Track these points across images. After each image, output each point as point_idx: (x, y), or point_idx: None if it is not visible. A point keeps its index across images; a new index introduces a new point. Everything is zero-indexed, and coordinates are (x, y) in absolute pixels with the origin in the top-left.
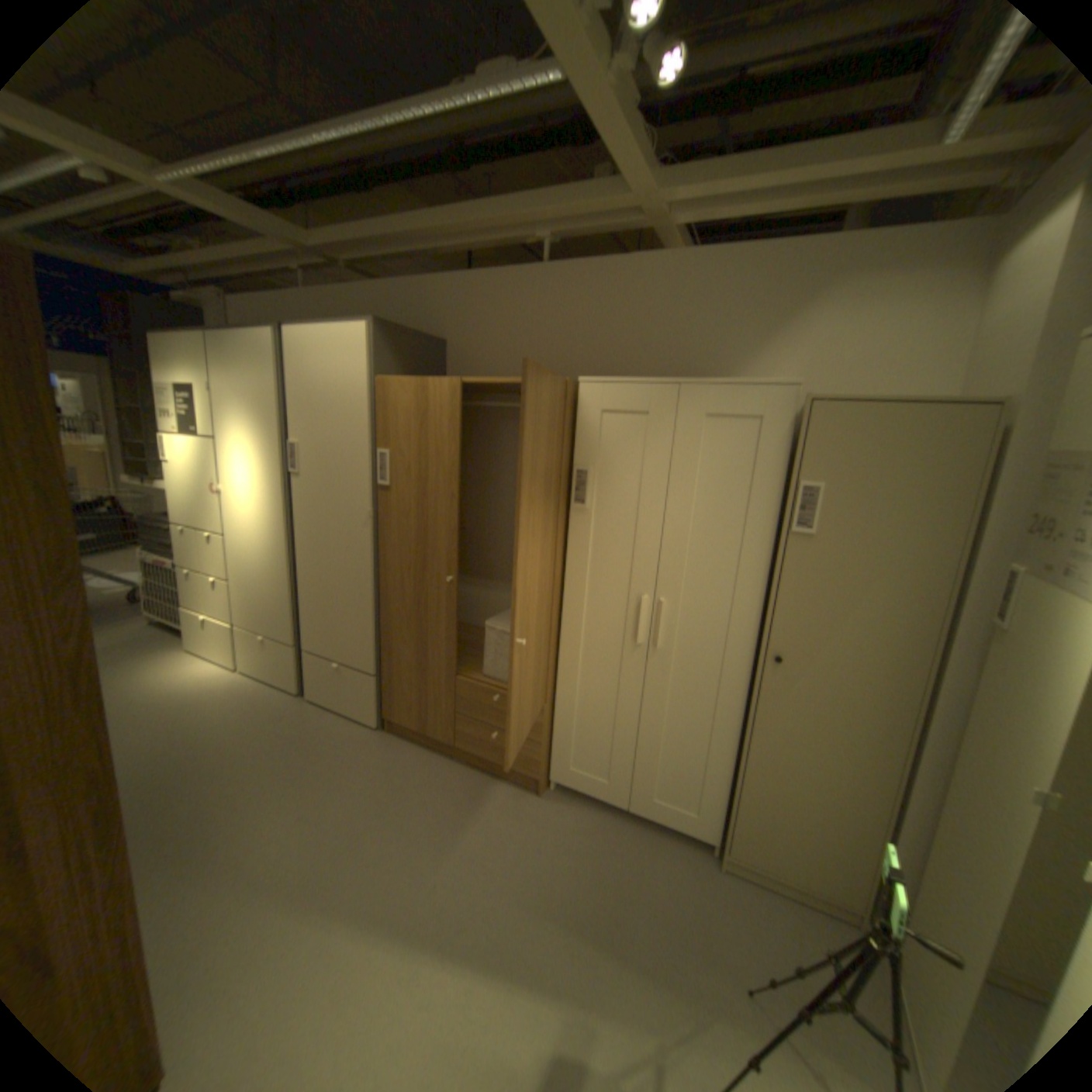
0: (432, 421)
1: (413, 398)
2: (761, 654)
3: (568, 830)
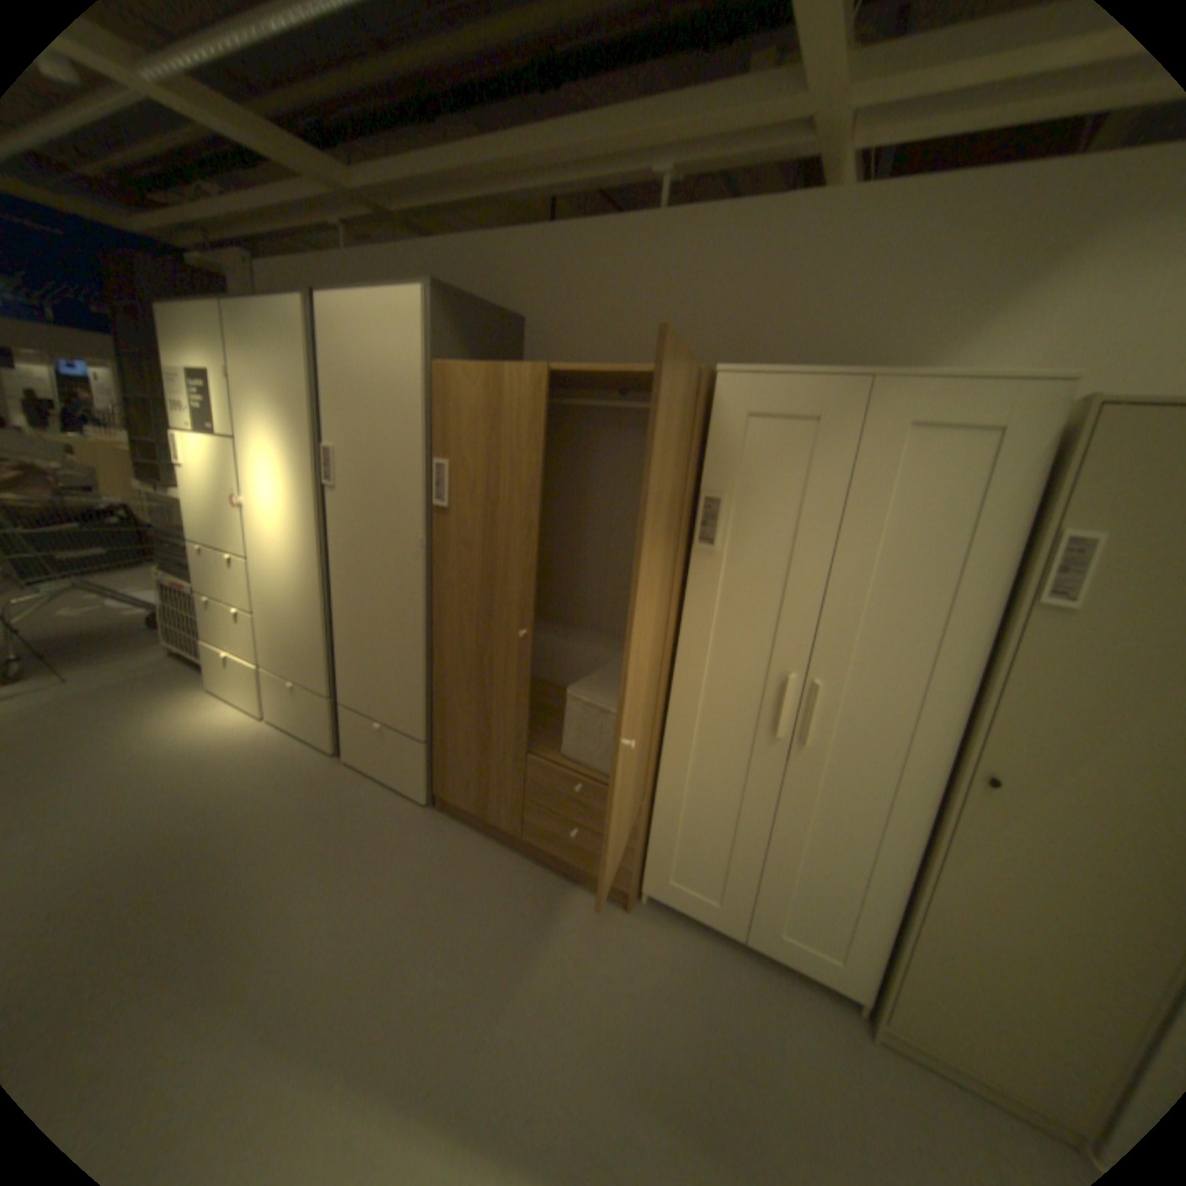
0: (506, 423)
1: (481, 390)
2: (966, 770)
3: (666, 965)
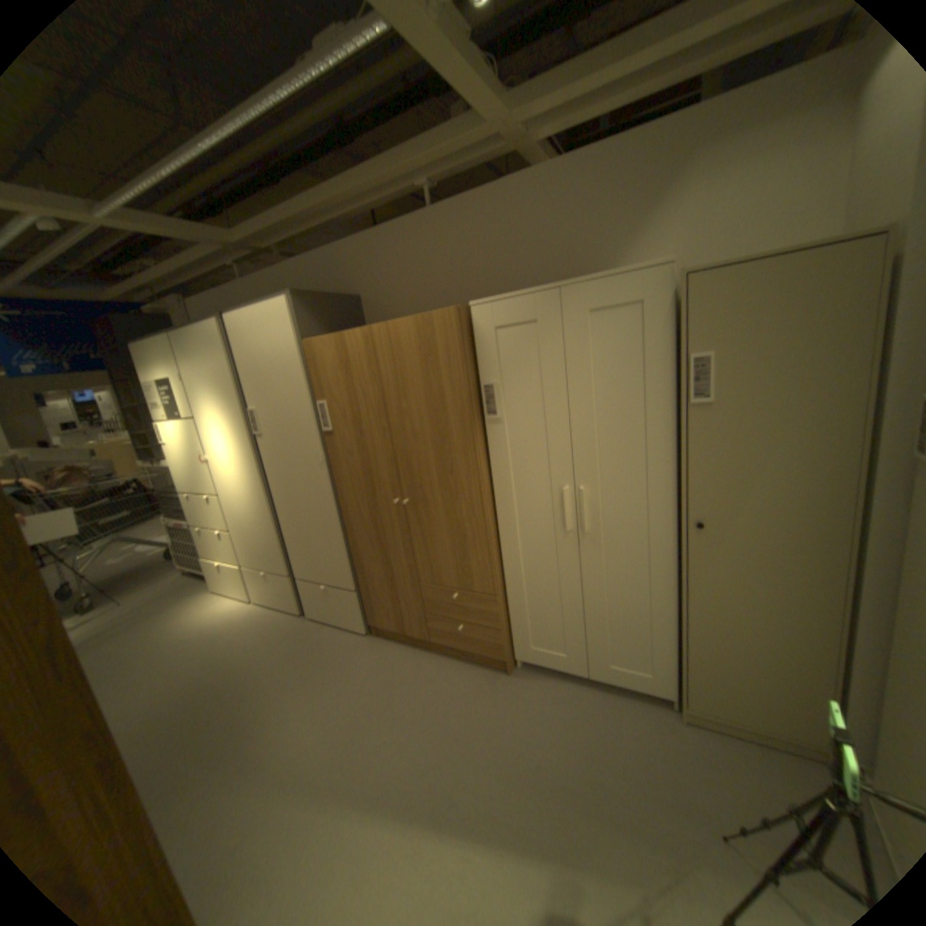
0: (354, 368)
1: (334, 351)
2: (682, 522)
3: (537, 702)
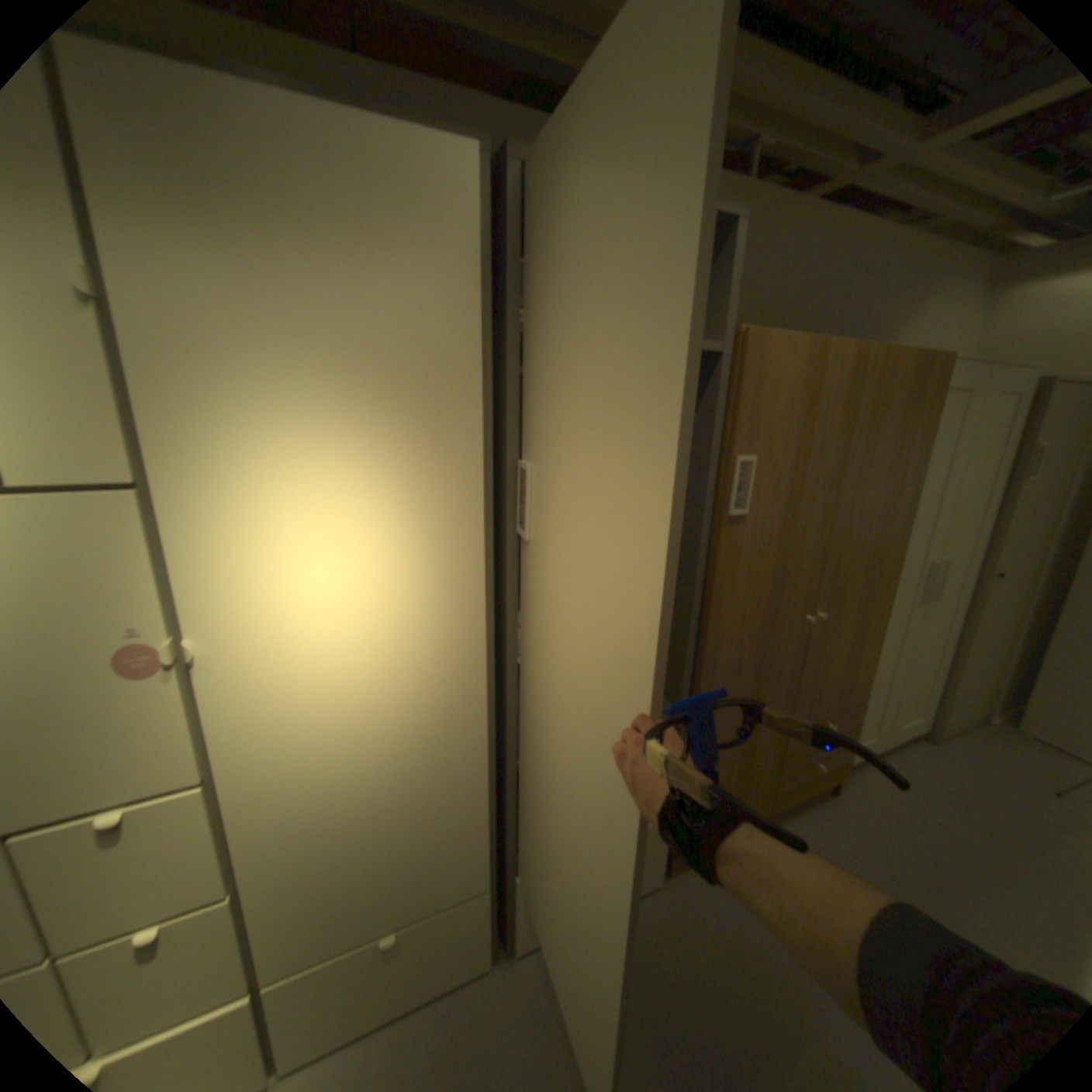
0: (822, 404)
1: (803, 366)
2: (992, 577)
3: (891, 801)
